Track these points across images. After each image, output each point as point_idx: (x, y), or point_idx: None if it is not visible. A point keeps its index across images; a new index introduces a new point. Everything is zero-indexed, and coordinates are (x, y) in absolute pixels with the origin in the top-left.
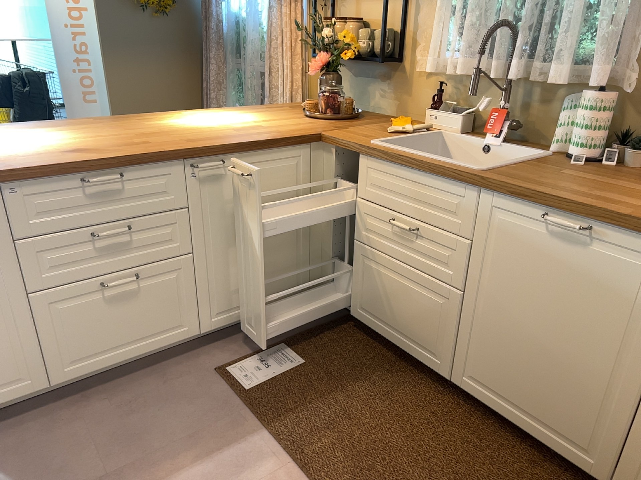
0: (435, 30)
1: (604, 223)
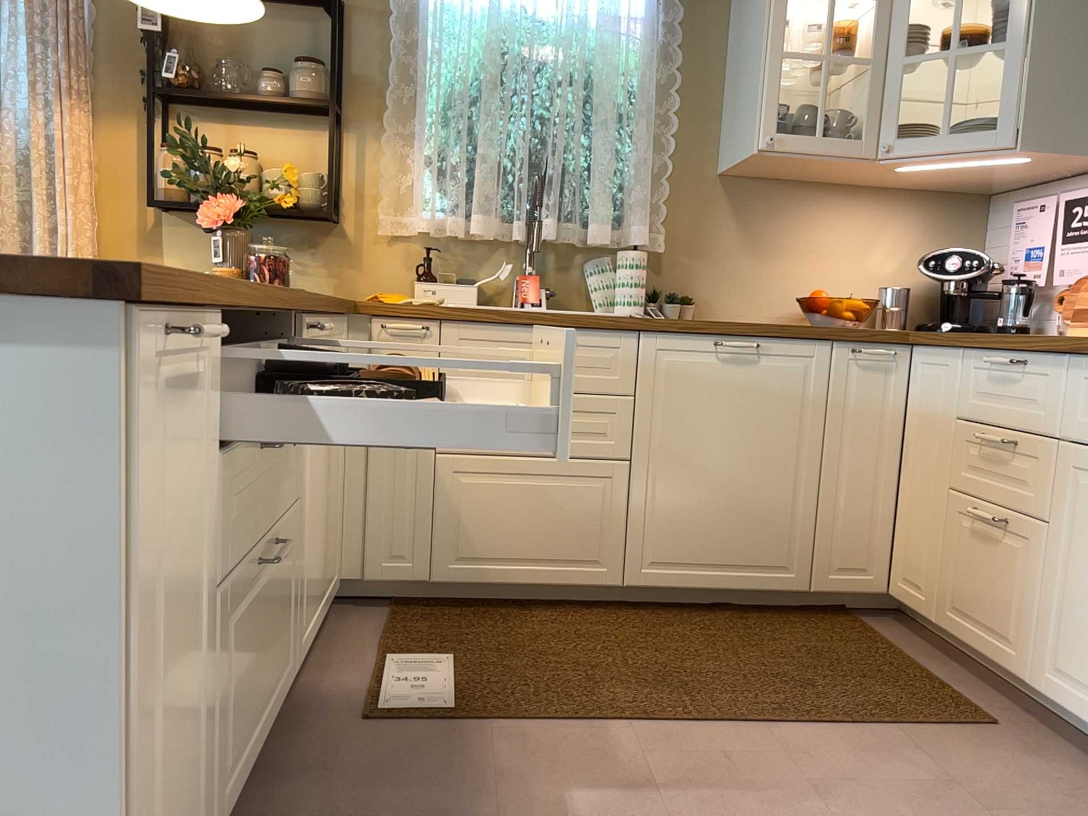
0: (424, 178)
1: (771, 335)
